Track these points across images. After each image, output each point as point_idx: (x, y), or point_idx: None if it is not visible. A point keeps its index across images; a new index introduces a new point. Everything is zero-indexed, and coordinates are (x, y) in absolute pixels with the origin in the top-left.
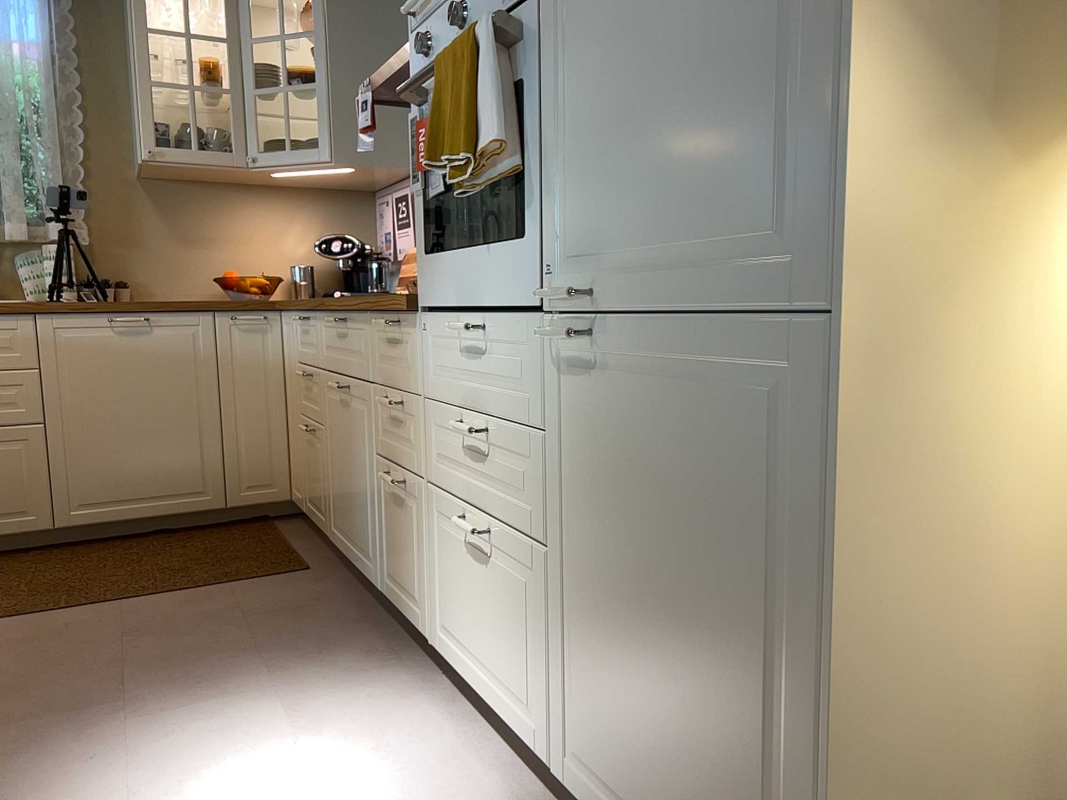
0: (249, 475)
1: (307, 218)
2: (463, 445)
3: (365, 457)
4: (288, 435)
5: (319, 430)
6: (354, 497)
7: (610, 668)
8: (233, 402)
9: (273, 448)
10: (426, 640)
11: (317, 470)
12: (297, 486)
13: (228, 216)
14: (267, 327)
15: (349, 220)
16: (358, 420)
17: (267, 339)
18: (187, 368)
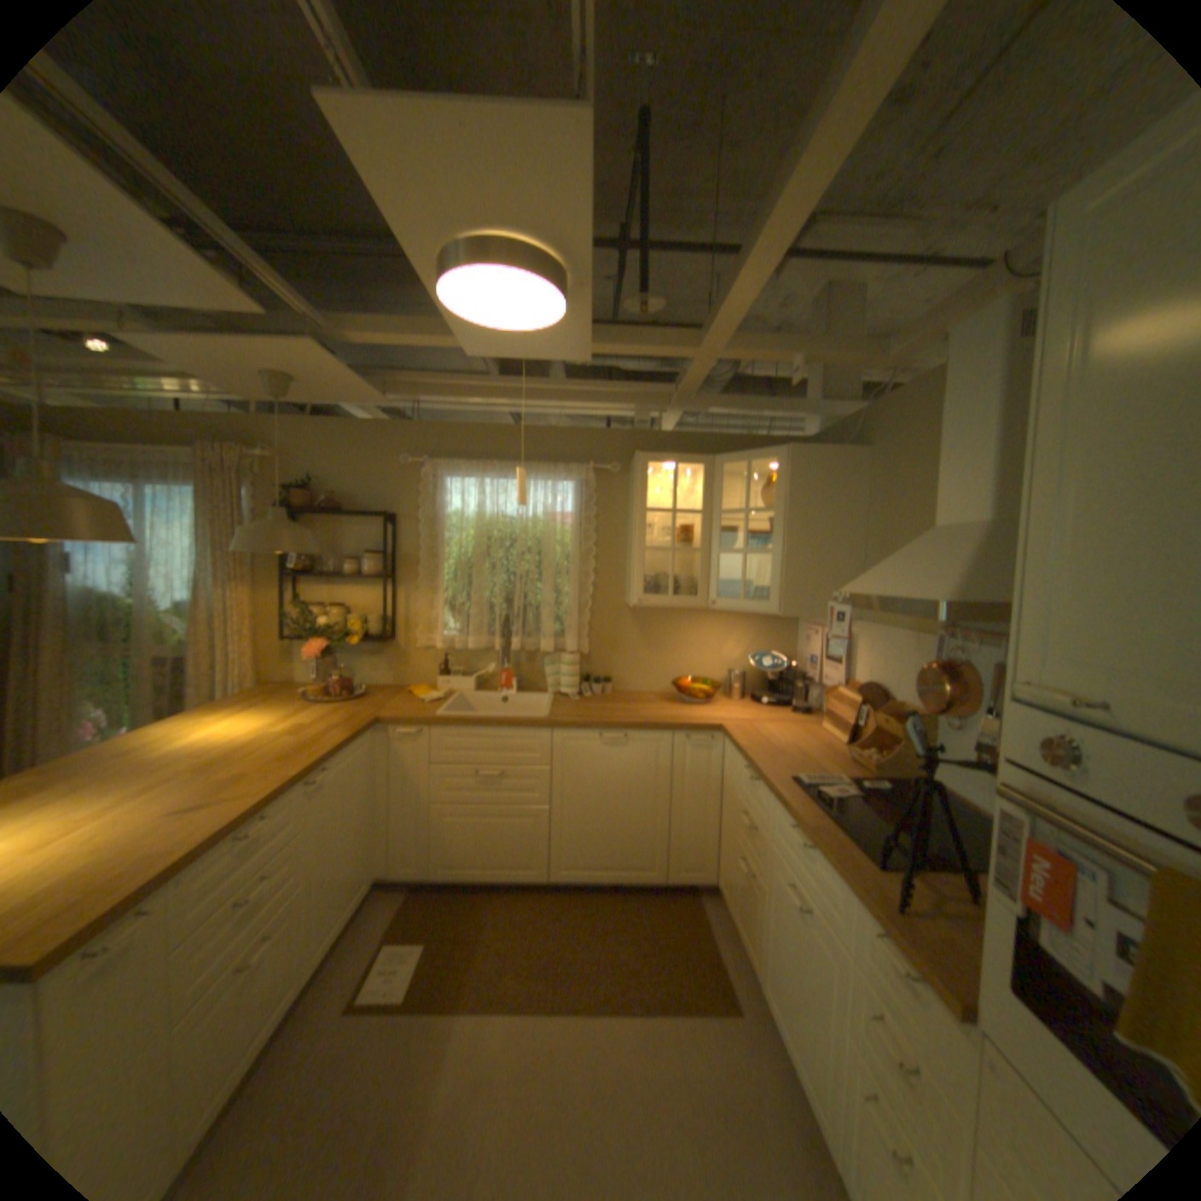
0: (686, 862)
1: (742, 632)
2: None
3: (829, 1012)
4: (721, 837)
5: (761, 888)
6: (804, 1019)
7: None
8: (681, 804)
9: (708, 843)
10: None
11: (754, 915)
12: (726, 888)
13: (684, 630)
14: (712, 746)
15: (776, 633)
16: (823, 964)
17: (712, 756)
18: (649, 774)
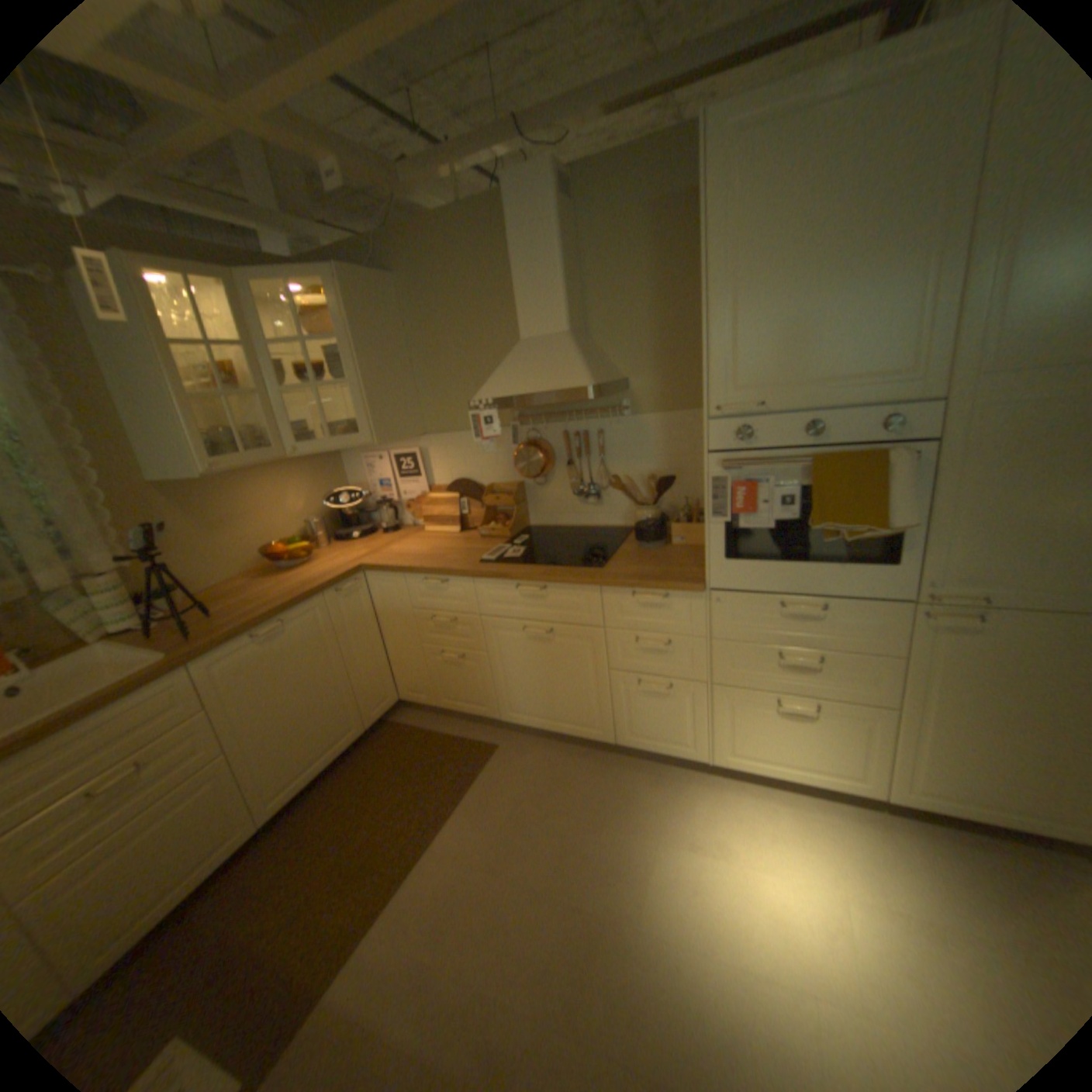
0: (373, 699)
1: (298, 479)
2: (775, 663)
3: (586, 671)
4: (392, 658)
5: (476, 655)
6: (560, 695)
7: (963, 752)
8: (352, 654)
9: (382, 672)
10: (699, 762)
11: (473, 680)
12: (417, 691)
13: (238, 496)
14: (358, 587)
15: (327, 472)
16: (572, 649)
17: (360, 596)
18: (317, 645)
